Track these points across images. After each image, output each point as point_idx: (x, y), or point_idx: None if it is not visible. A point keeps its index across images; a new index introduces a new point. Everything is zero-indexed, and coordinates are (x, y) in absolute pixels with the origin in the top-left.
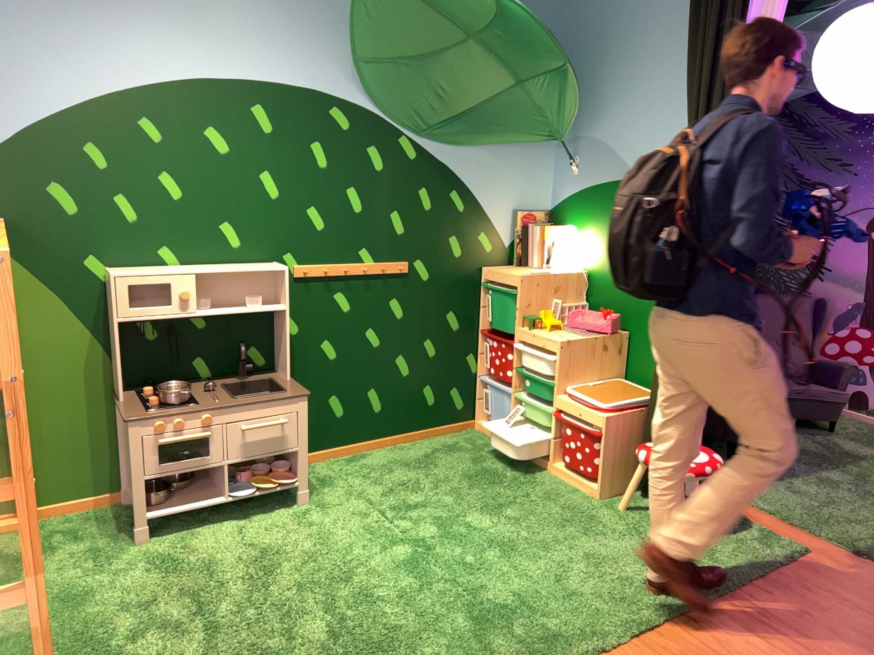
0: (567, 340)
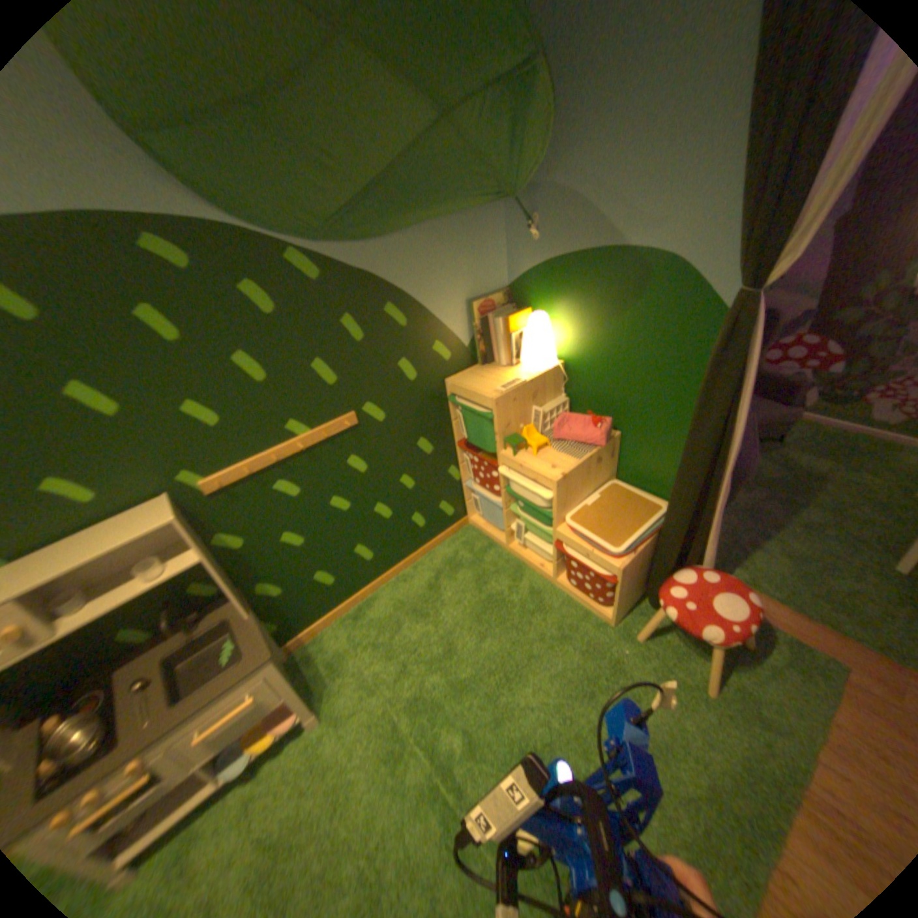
0: (565, 475)
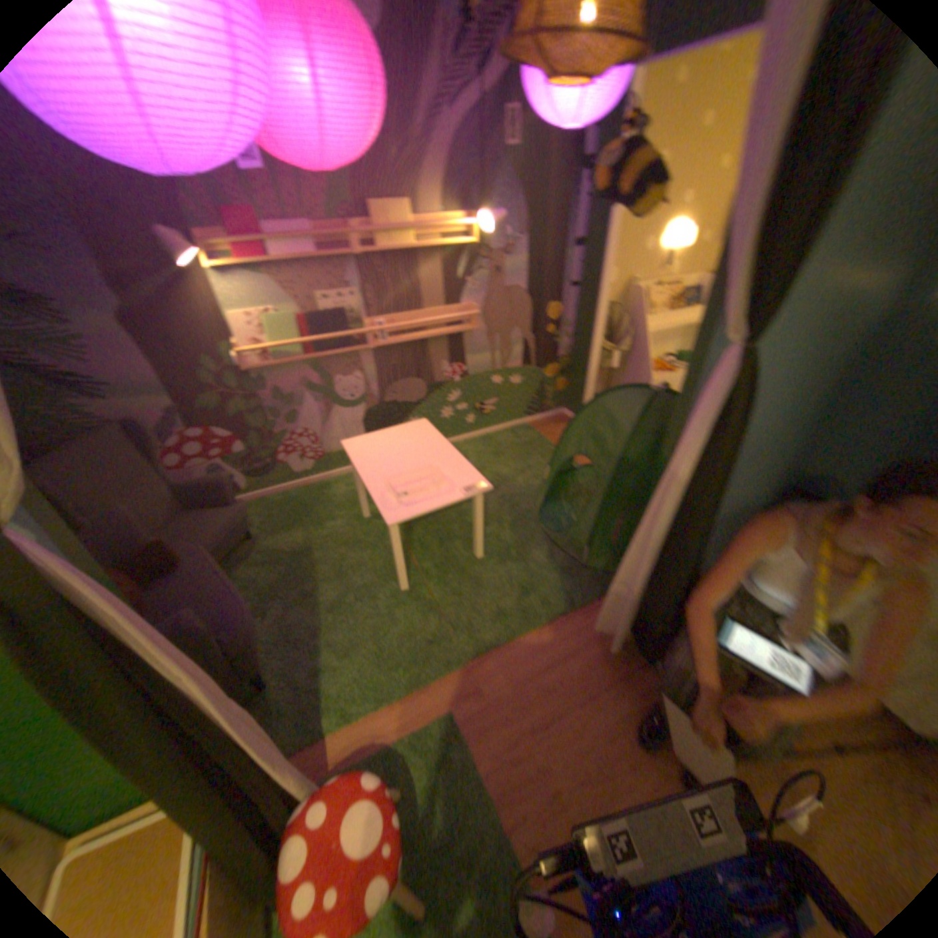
0: None
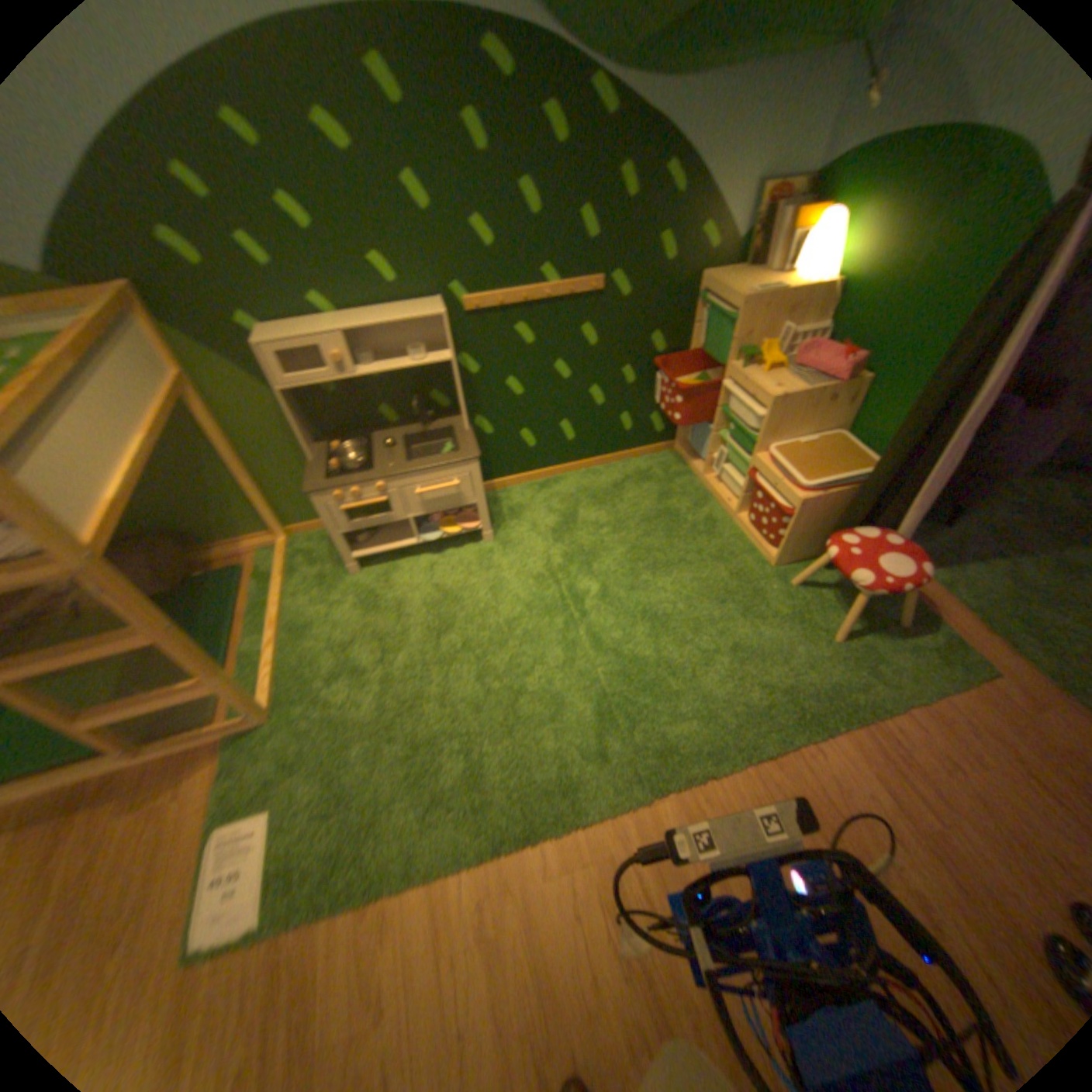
0: (786, 396)
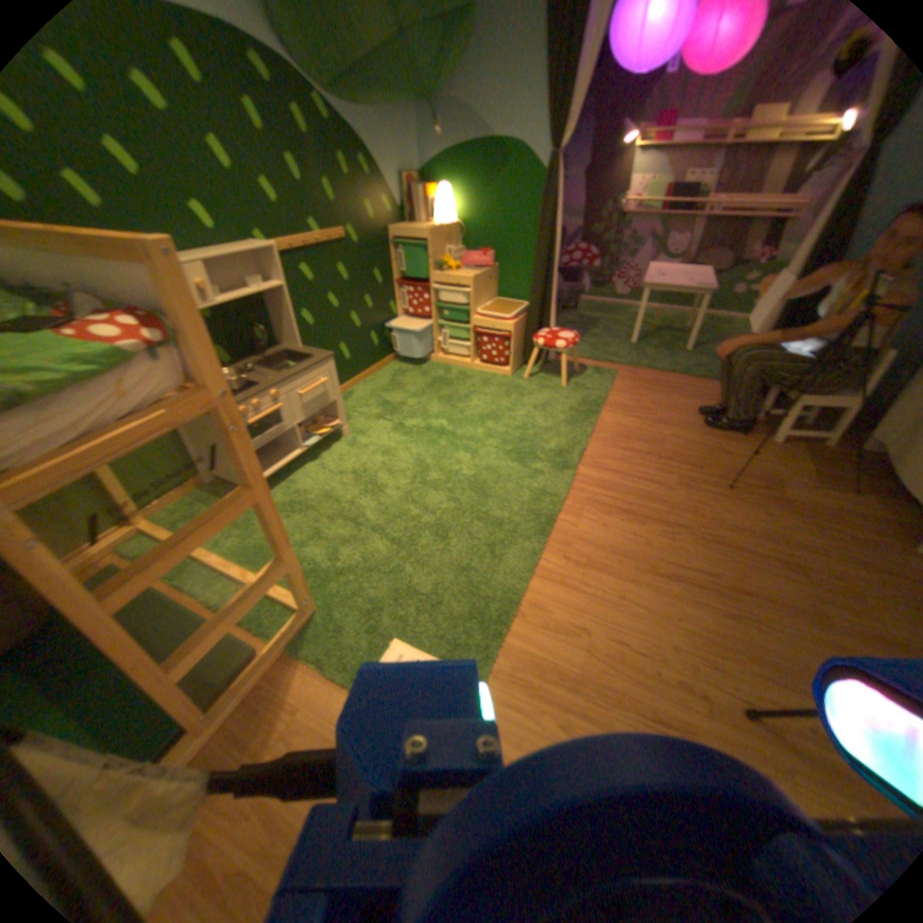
0: (472, 275)
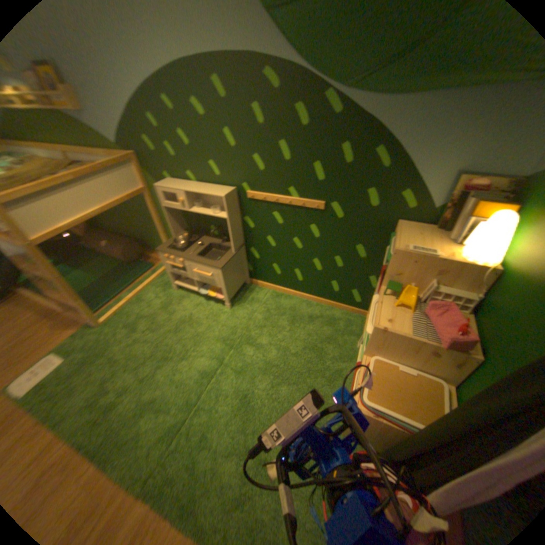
0: (388, 332)
